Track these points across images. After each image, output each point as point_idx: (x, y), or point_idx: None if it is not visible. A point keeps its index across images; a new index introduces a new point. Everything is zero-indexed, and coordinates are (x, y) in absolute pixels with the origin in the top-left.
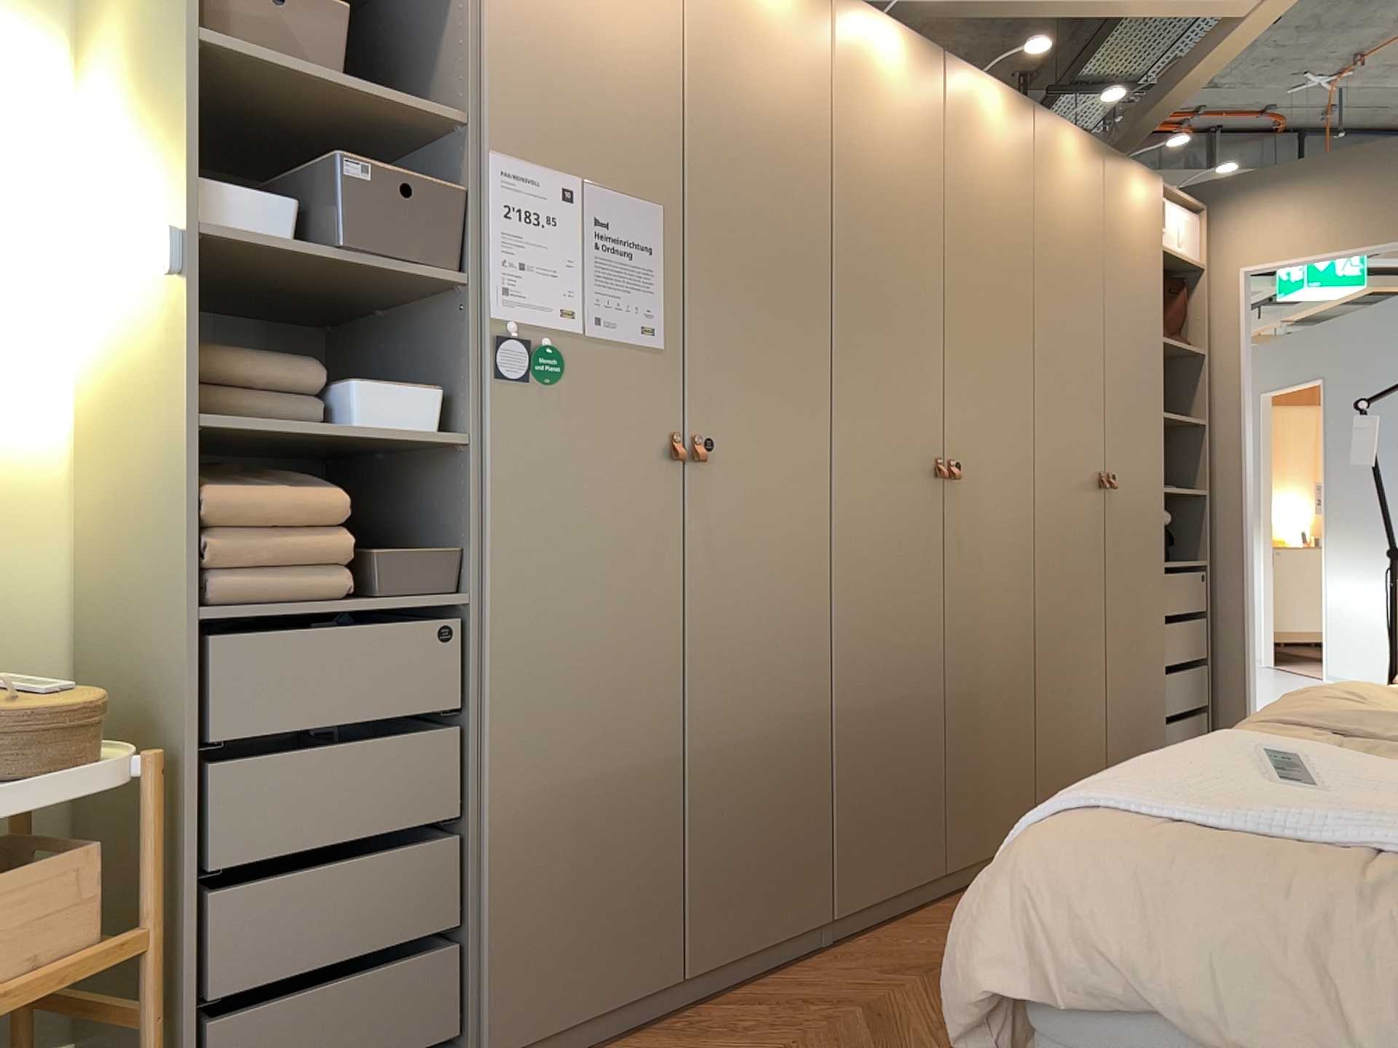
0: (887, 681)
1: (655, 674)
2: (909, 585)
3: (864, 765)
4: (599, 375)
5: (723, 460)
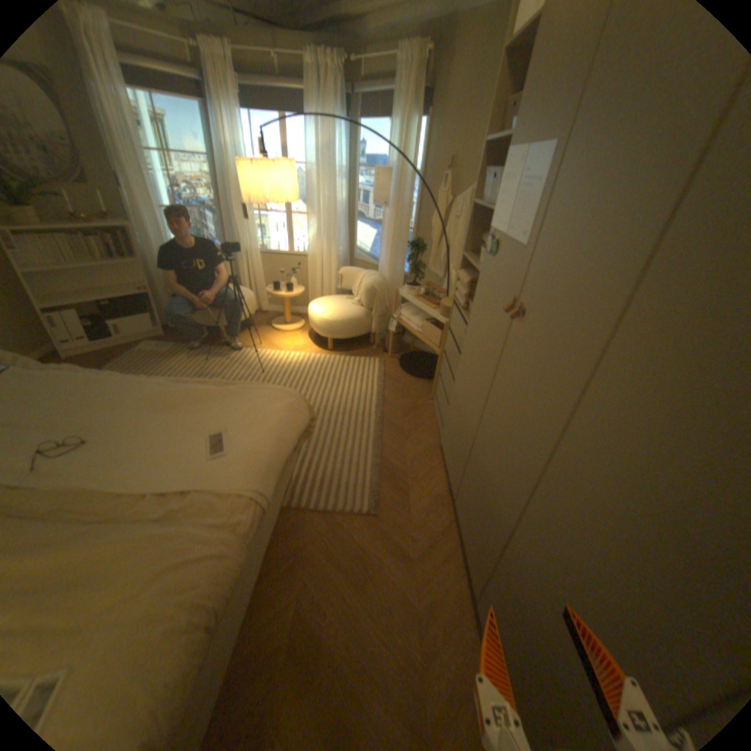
0: (542, 603)
1: (478, 399)
2: (603, 601)
3: (509, 597)
4: (504, 258)
5: (524, 328)
